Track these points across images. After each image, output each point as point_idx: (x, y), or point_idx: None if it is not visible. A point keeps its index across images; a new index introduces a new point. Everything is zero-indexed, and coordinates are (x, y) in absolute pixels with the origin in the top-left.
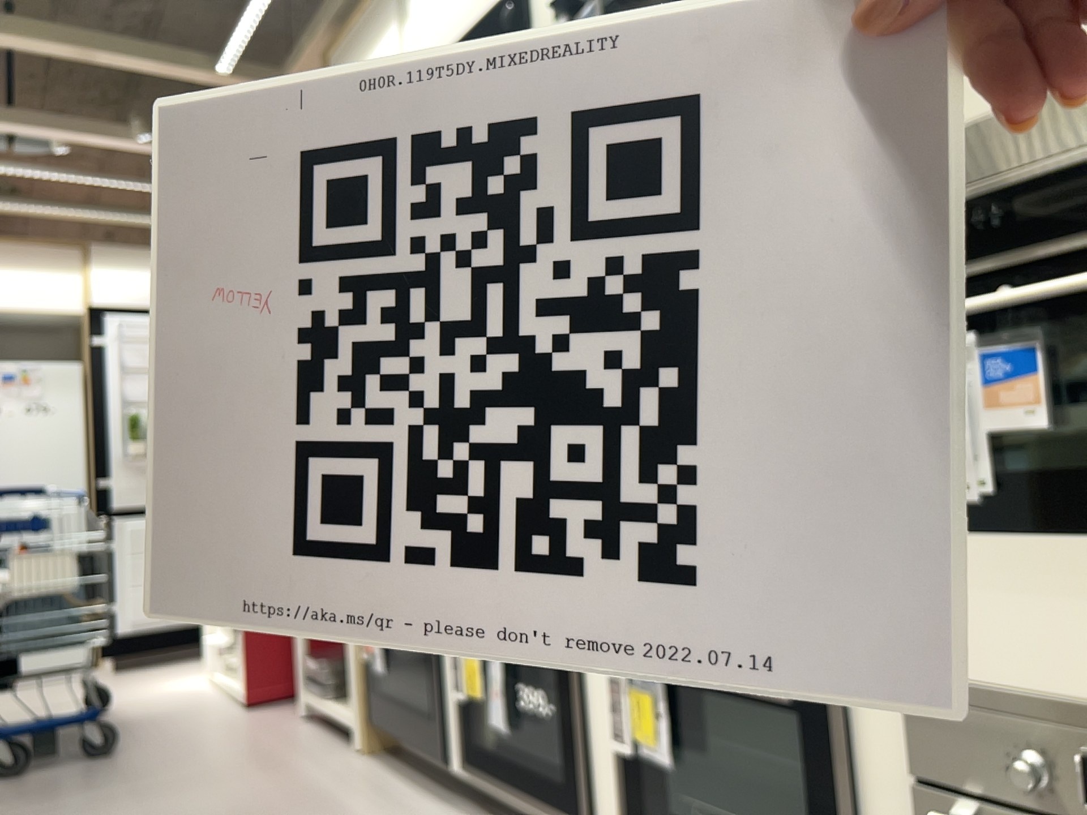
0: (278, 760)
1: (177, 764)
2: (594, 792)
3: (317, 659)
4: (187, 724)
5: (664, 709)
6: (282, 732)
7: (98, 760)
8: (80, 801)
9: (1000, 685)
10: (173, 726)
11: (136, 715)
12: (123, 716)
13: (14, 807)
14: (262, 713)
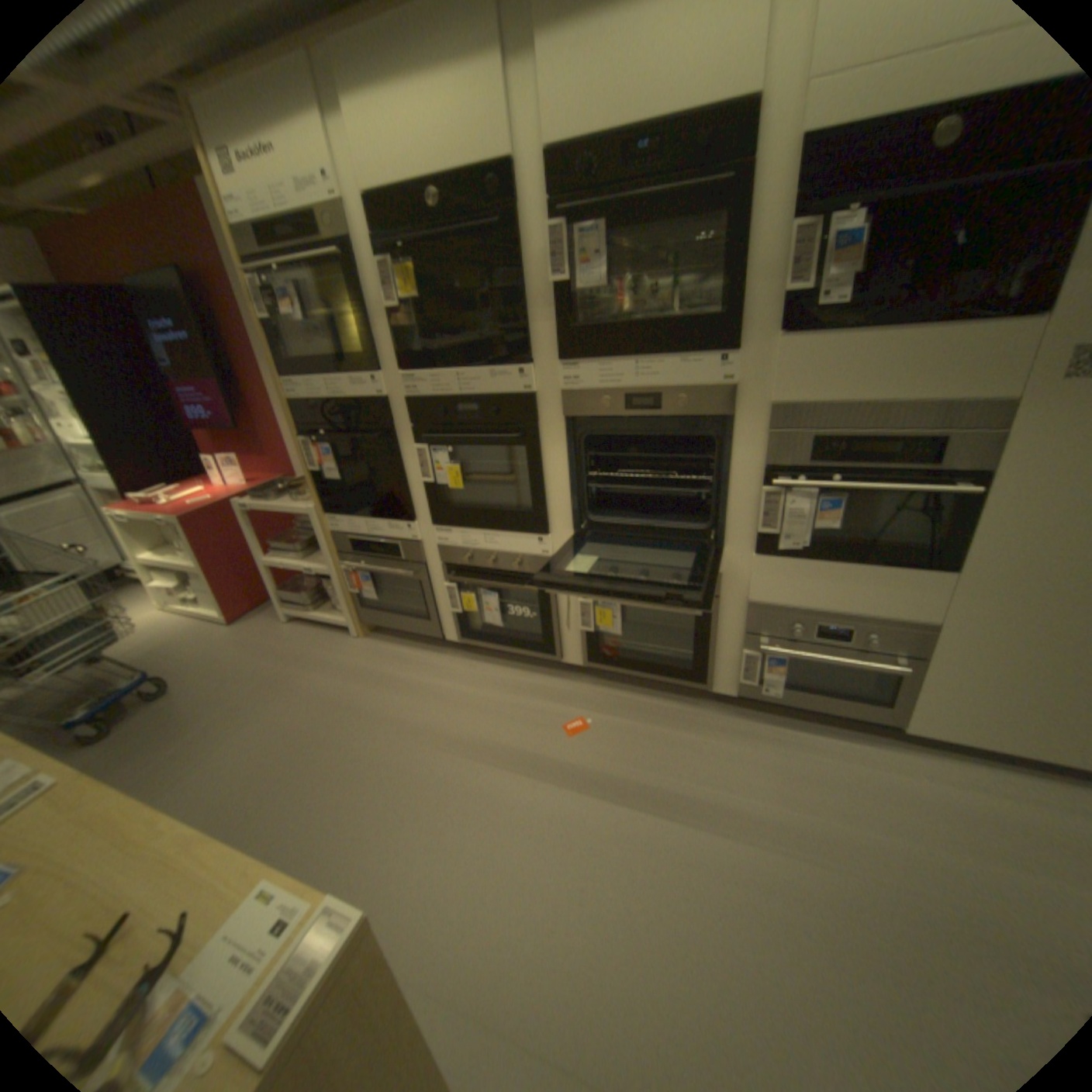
0: (305, 659)
1: (231, 683)
2: (558, 644)
3: (281, 589)
4: (192, 652)
5: (617, 616)
6: (281, 638)
7: (158, 701)
8: (193, 734)
9: (789, 607)
10: (183, 656)
11: (133, 656)
12: (123, 660)
13: (141, 757)
14: (244, 628)
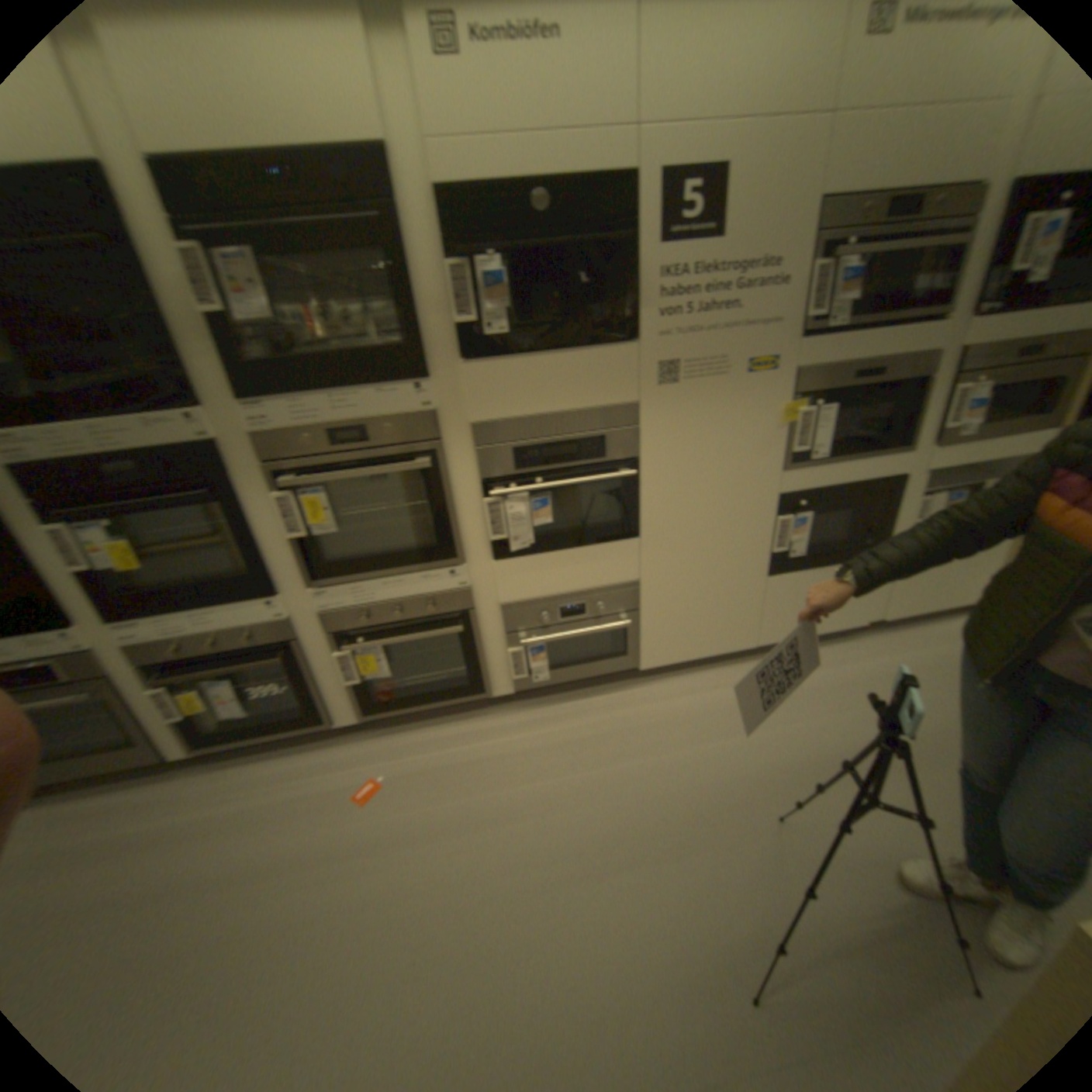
0: None
1: None
2: (319, 711)
3: None
4: None
5: (378, 659)
6: None
7: None
8: None
9: (530, 599)
10: None
11: None
12: None
13: None
14: None
